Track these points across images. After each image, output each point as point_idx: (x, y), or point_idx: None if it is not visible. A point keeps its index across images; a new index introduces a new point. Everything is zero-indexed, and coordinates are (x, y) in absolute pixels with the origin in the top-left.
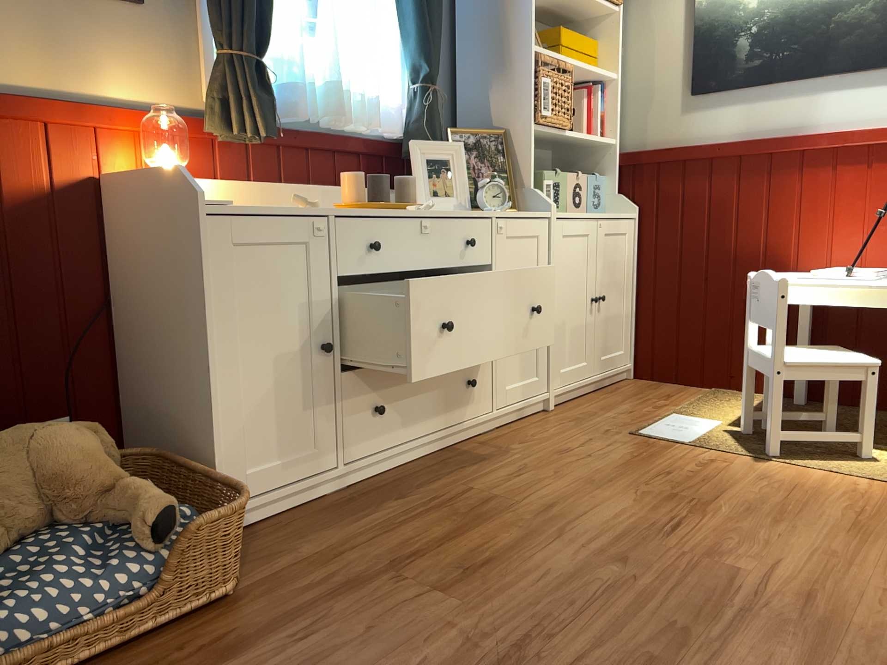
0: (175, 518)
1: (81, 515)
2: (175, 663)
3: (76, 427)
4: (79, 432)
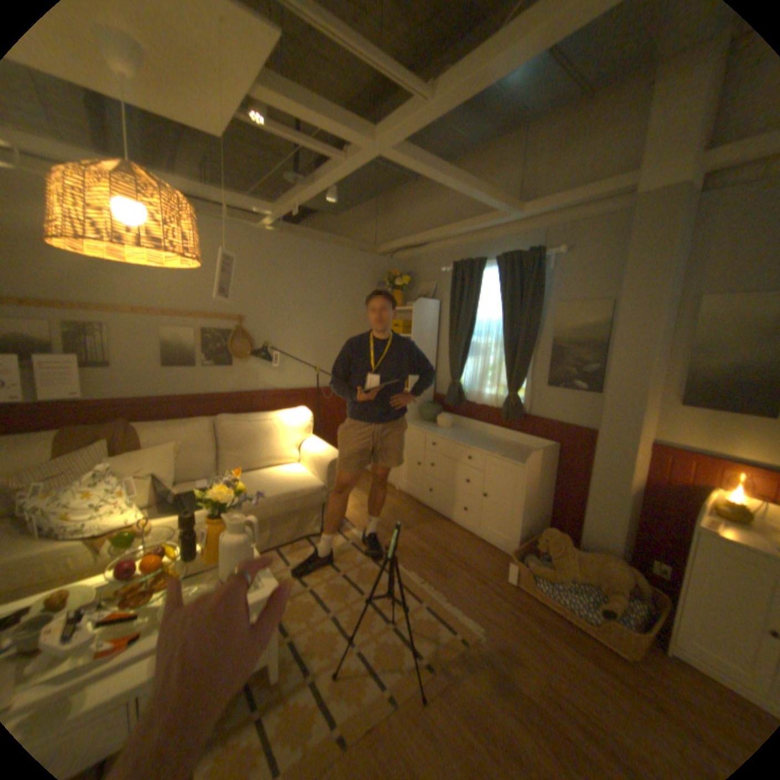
0: (617, 618)
1: (608, 594)
2: (586, 650)
3: (628, 570)
4: (624, 573)
